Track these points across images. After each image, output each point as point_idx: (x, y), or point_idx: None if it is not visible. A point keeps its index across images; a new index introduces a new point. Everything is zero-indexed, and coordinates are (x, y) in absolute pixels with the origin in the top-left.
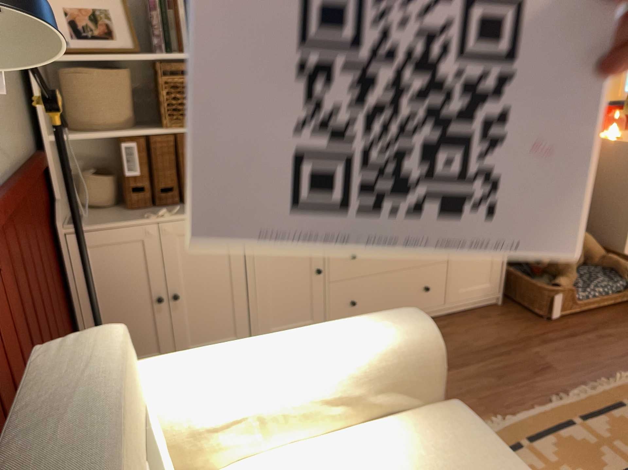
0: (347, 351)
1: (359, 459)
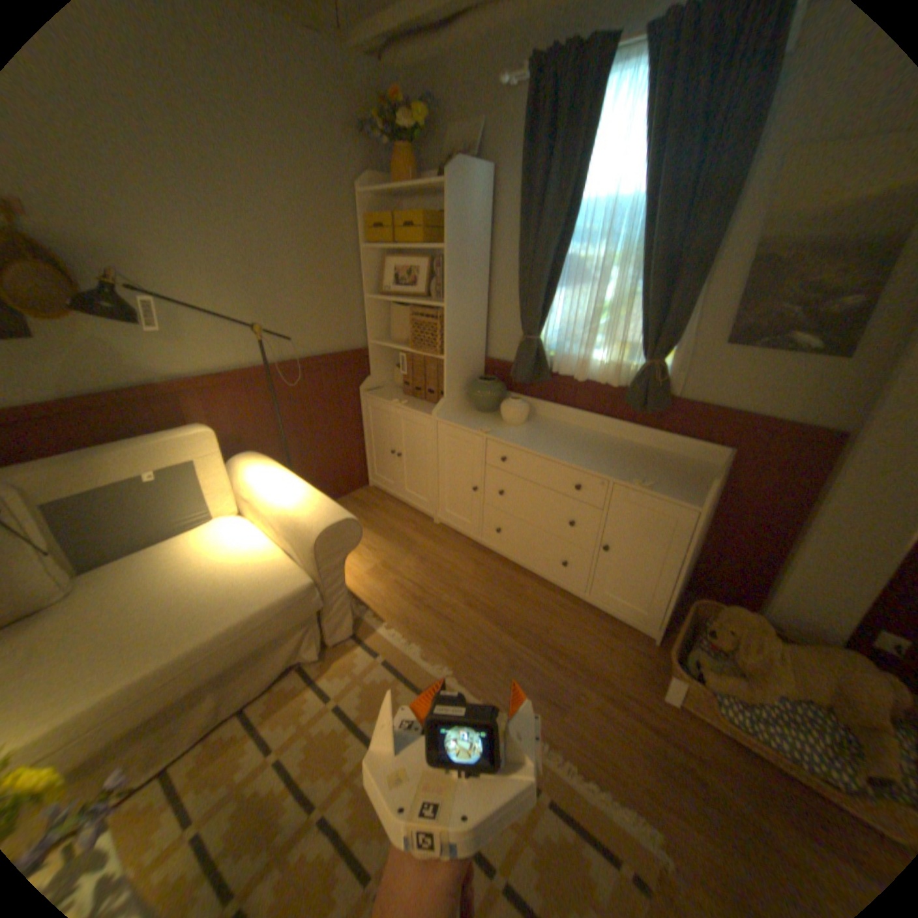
0: (288, 505)
1: (249, 552)
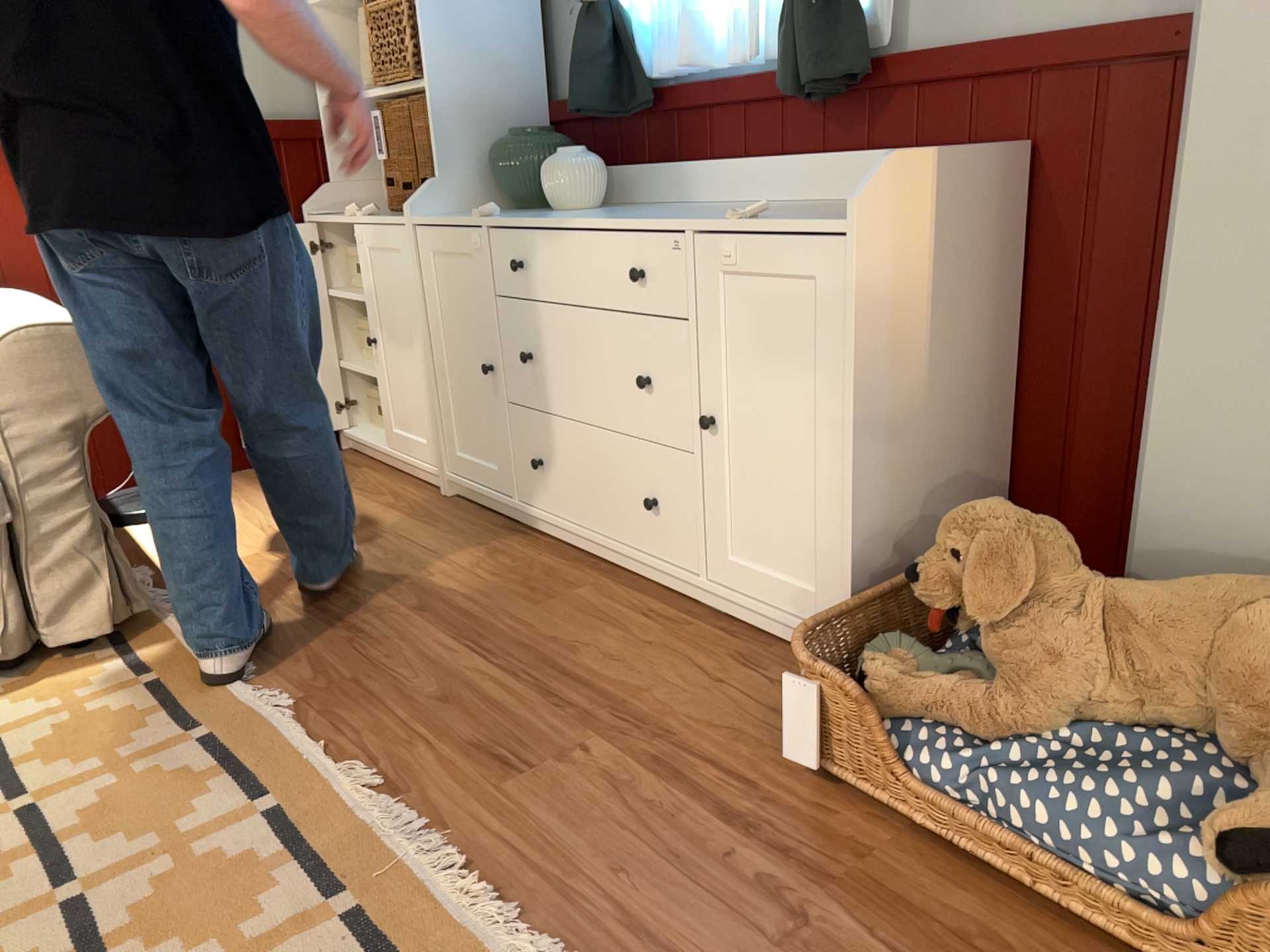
0: None
1: None
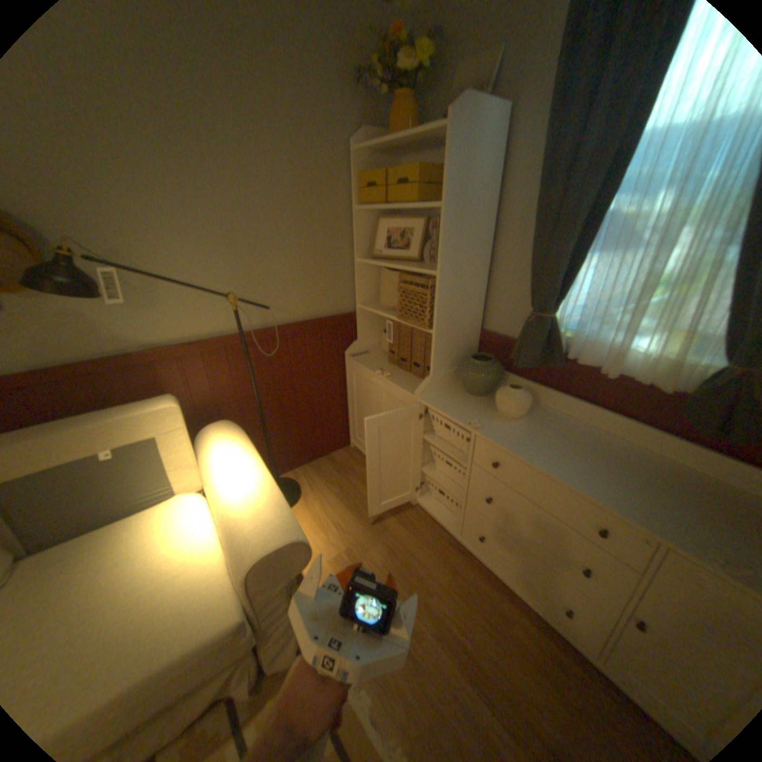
0: (232, 509)
1: (188, 556)
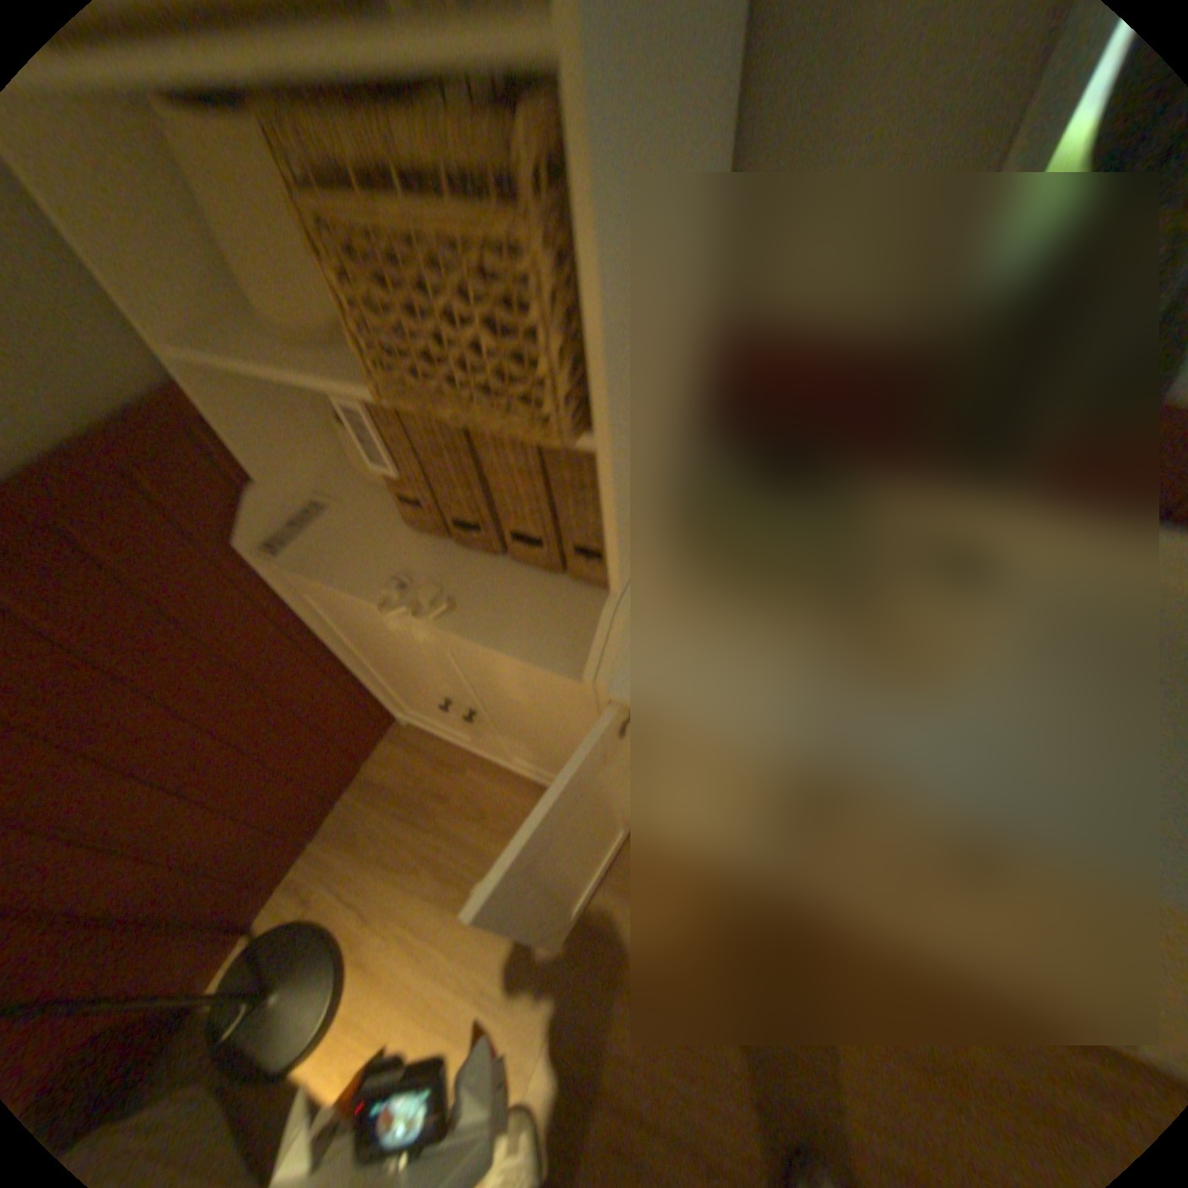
0: None
1: None
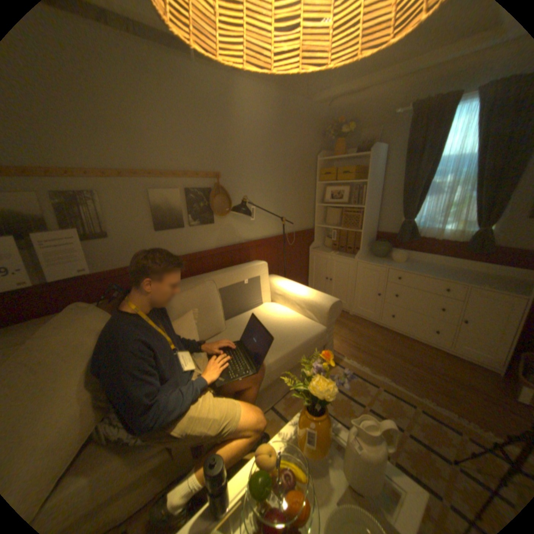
0: (308, 296)
1: (291, 316)
